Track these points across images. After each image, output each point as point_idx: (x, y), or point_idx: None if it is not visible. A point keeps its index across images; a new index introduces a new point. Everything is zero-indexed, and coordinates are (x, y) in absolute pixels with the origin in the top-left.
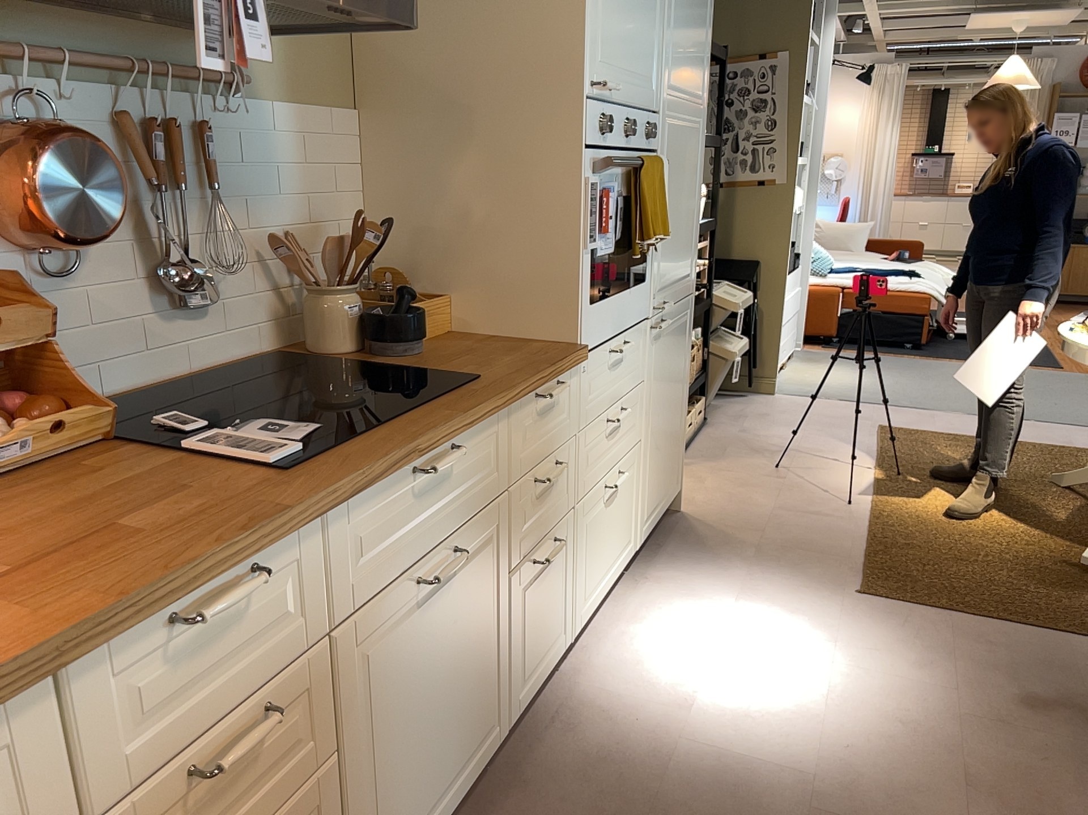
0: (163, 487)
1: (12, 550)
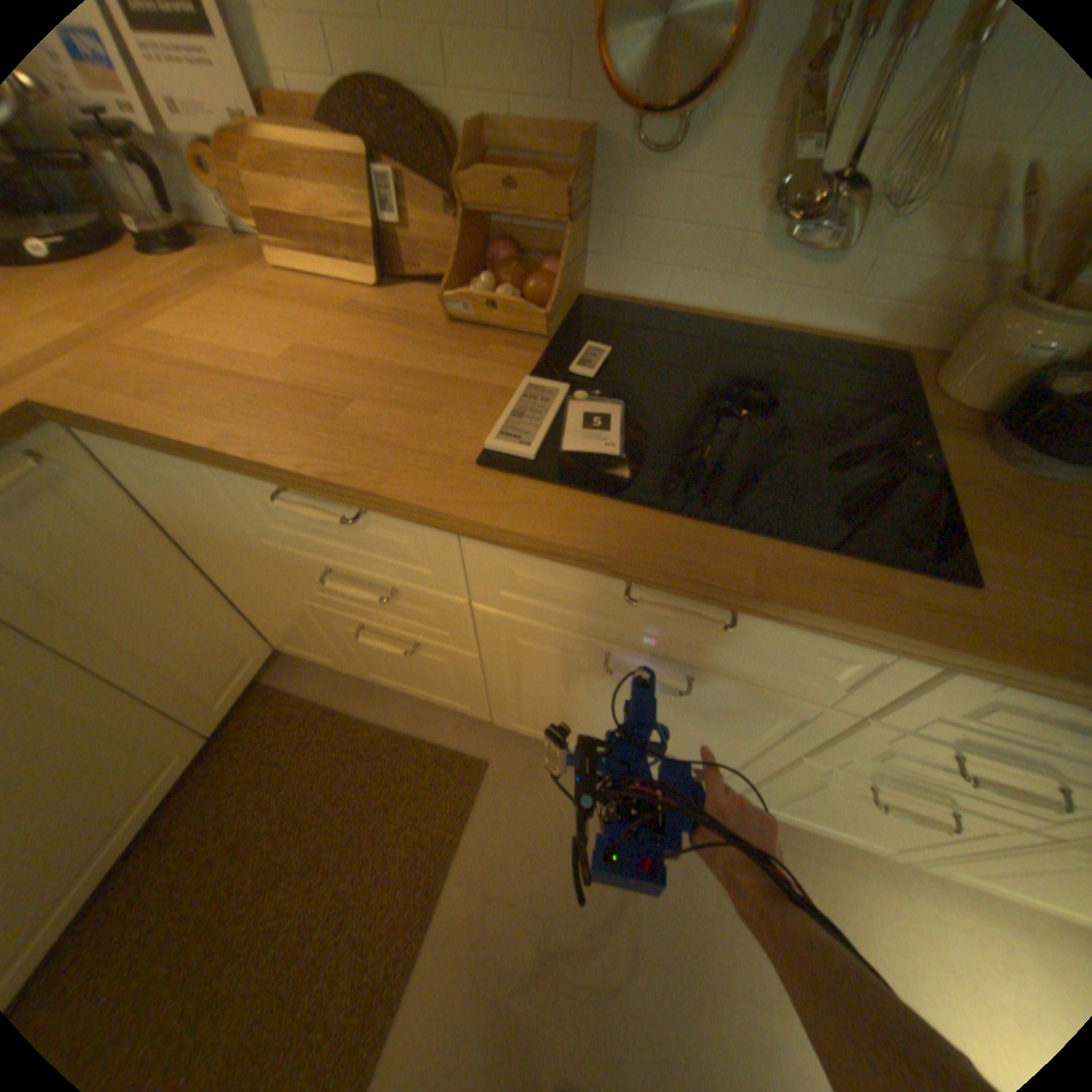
0: (431, 398)
1: (310, 370)
